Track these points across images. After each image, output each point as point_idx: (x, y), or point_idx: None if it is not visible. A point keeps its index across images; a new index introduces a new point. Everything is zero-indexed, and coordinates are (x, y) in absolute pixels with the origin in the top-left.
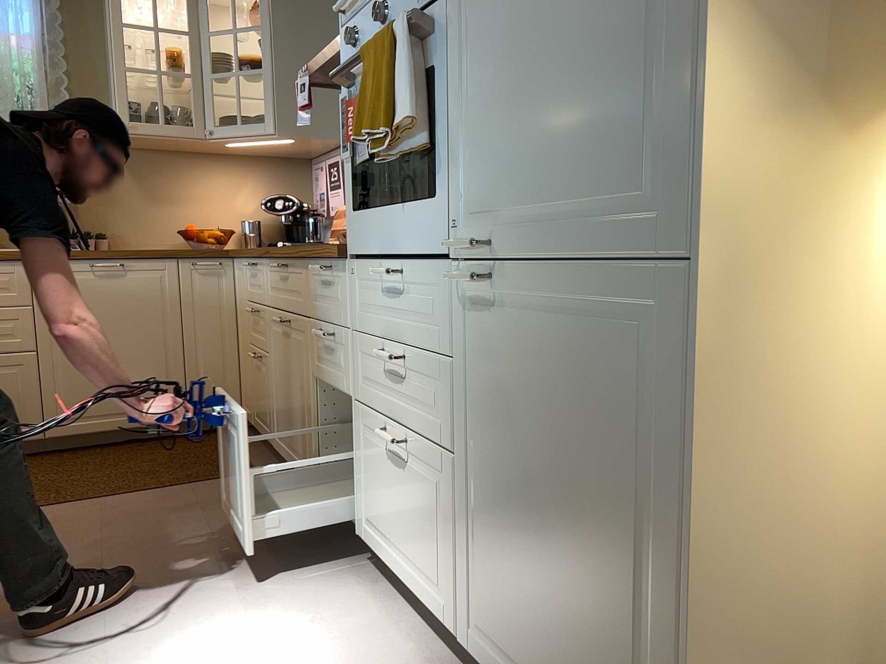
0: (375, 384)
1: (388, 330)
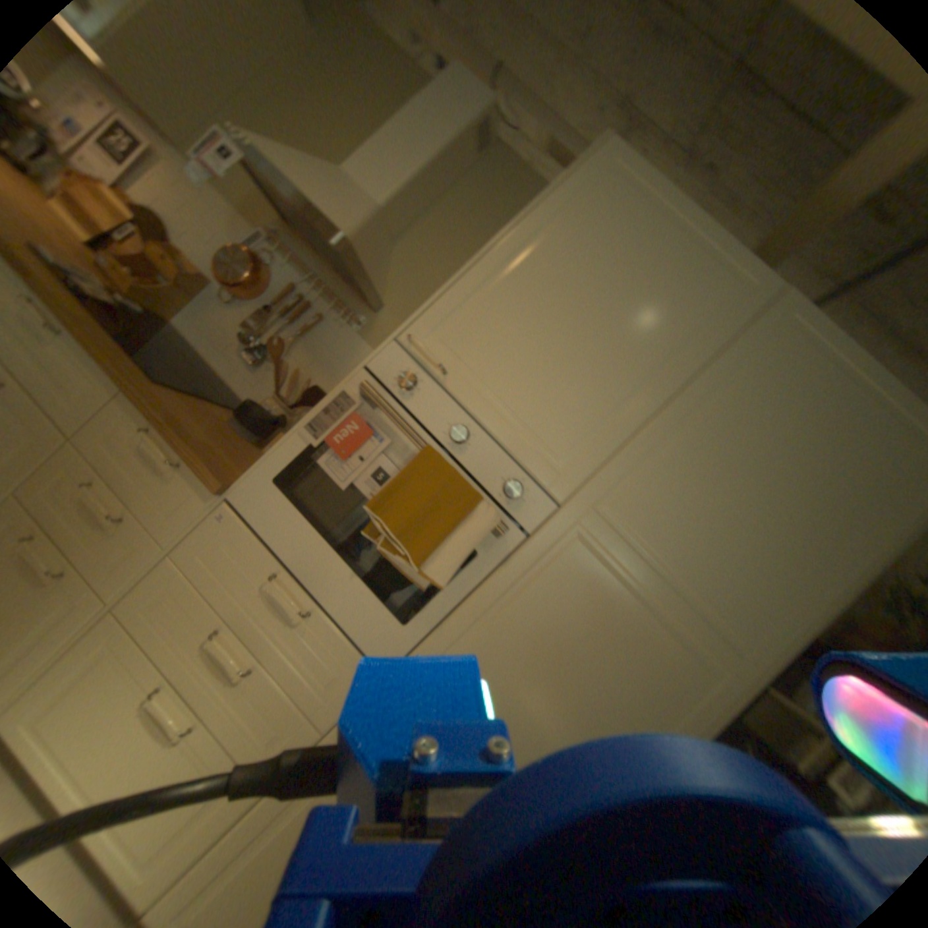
0: (166, 636)
1: (238, 625)
